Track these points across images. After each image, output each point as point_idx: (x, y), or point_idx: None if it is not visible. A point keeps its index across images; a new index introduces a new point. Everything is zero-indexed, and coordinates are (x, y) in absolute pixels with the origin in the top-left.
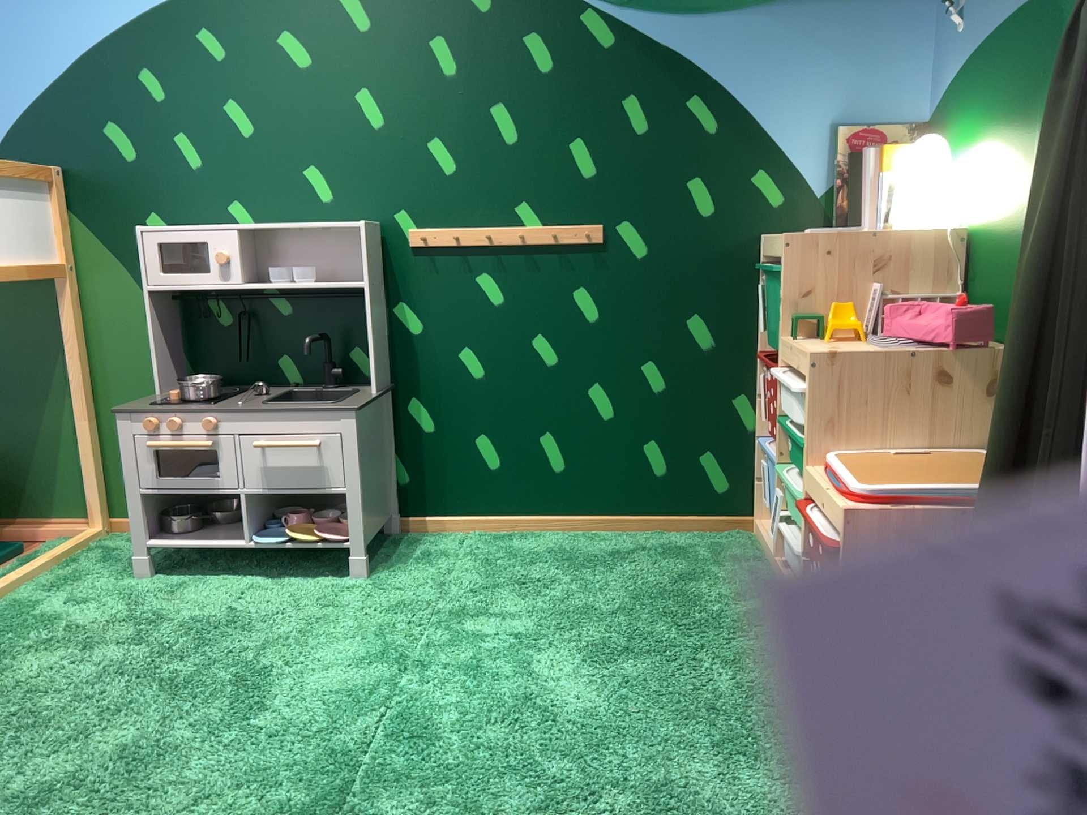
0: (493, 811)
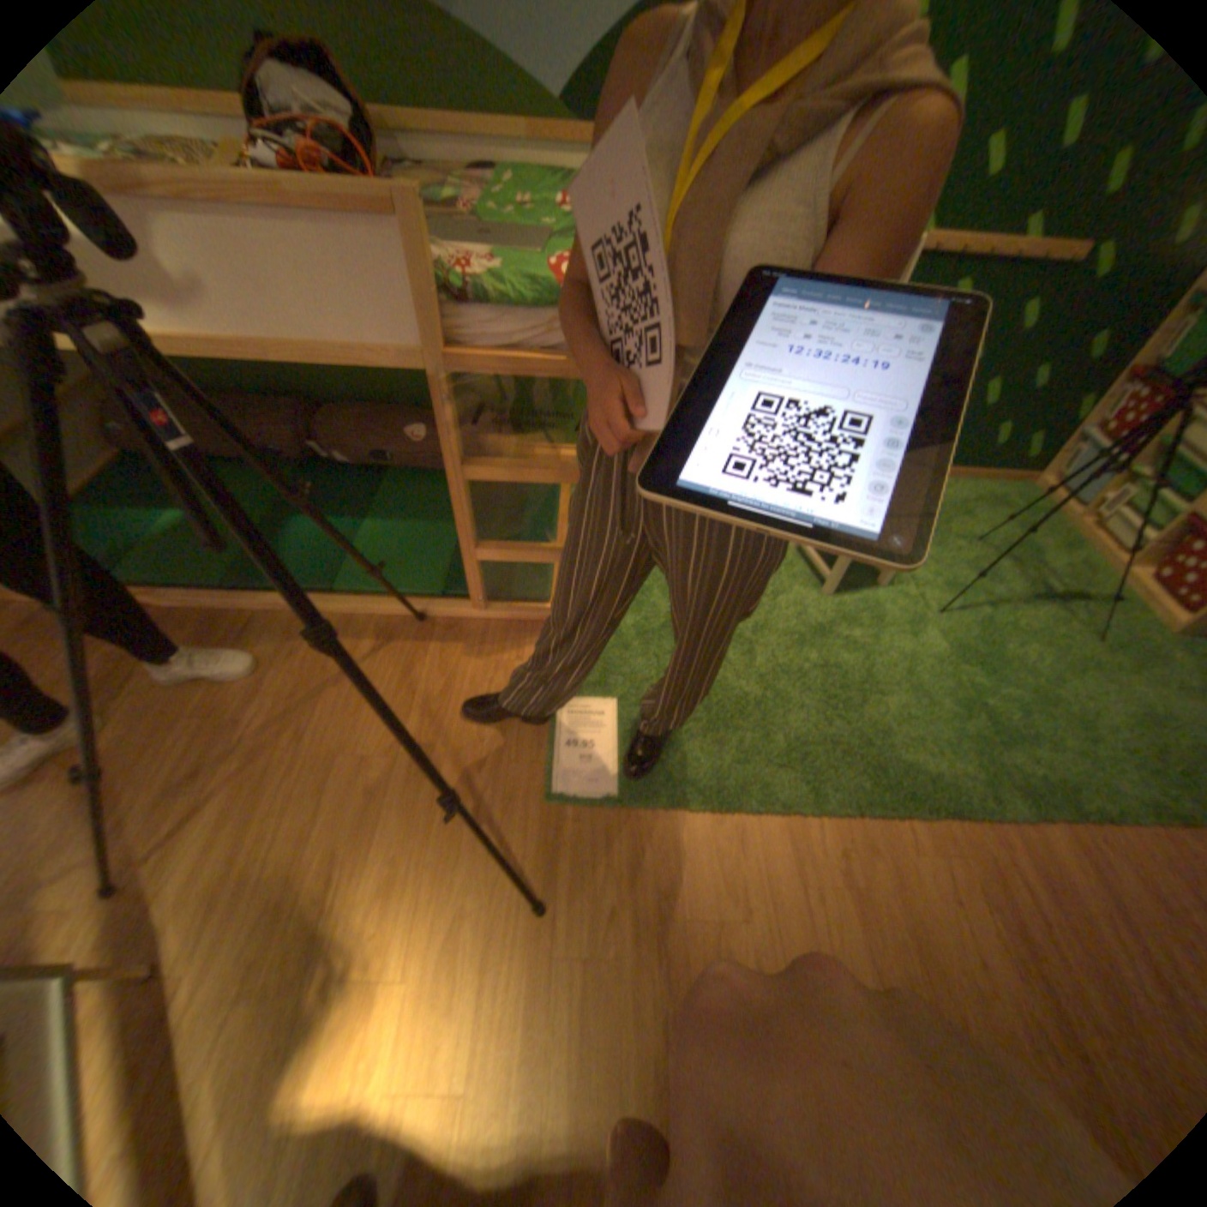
0: (1048, 712)
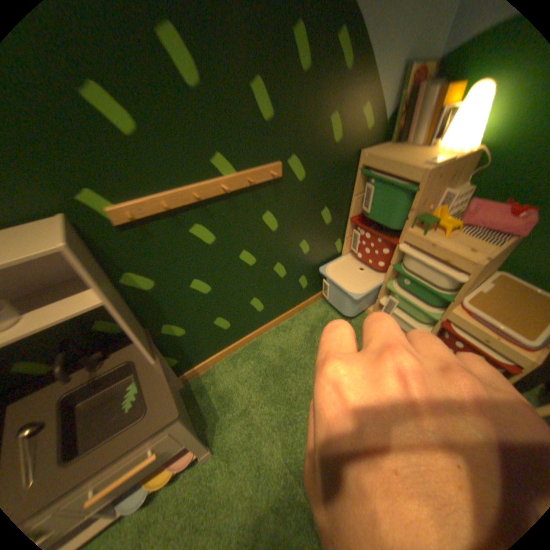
0: None
